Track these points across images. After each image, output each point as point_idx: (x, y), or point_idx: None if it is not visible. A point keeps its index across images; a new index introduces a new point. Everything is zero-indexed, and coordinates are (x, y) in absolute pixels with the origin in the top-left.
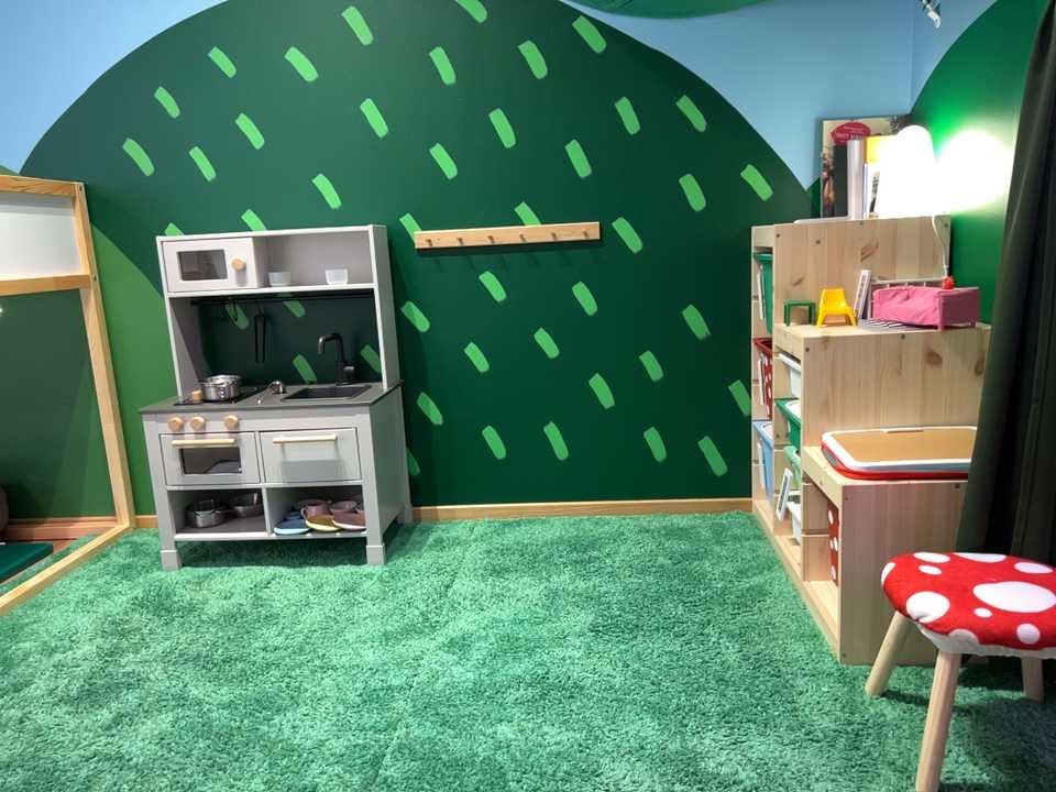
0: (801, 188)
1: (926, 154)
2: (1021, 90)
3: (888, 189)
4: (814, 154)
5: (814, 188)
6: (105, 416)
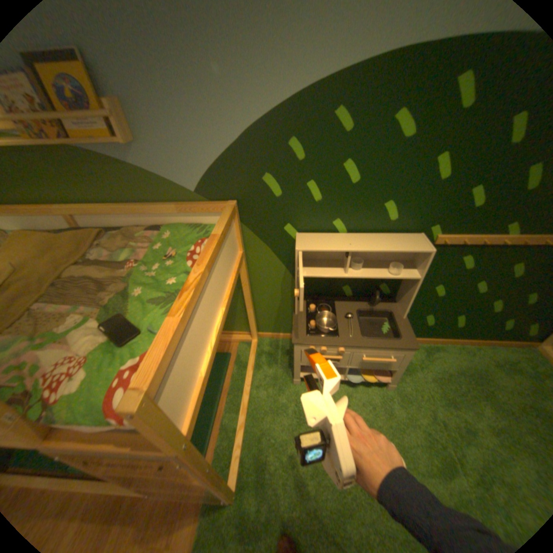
0: None
1: None
2: None
3: None
4: None
5: None
6: (248, 307)
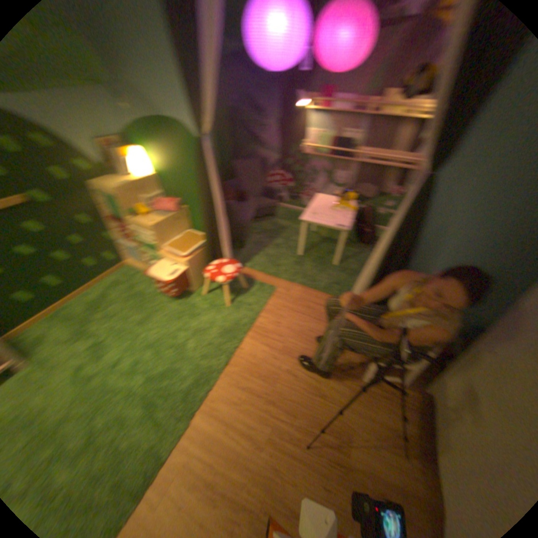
0: (95, 164)
1: (140, 156)
2: (171, 148)
3: (131, 166)
4: (94, 151)
5: (99, 163)
6: None
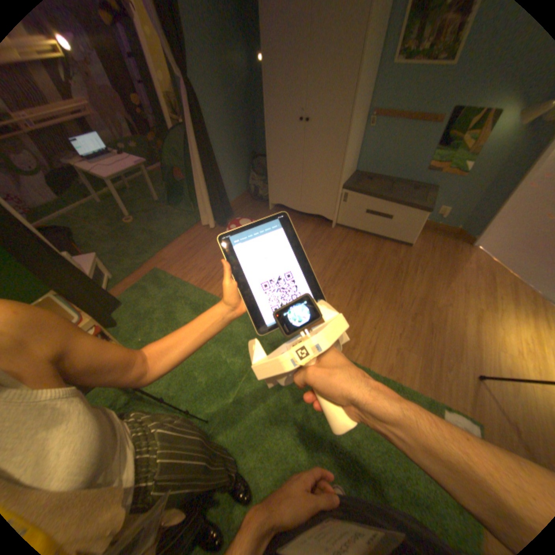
0: None
1: None
2: None
3: None
4: None
5: None
6: None
